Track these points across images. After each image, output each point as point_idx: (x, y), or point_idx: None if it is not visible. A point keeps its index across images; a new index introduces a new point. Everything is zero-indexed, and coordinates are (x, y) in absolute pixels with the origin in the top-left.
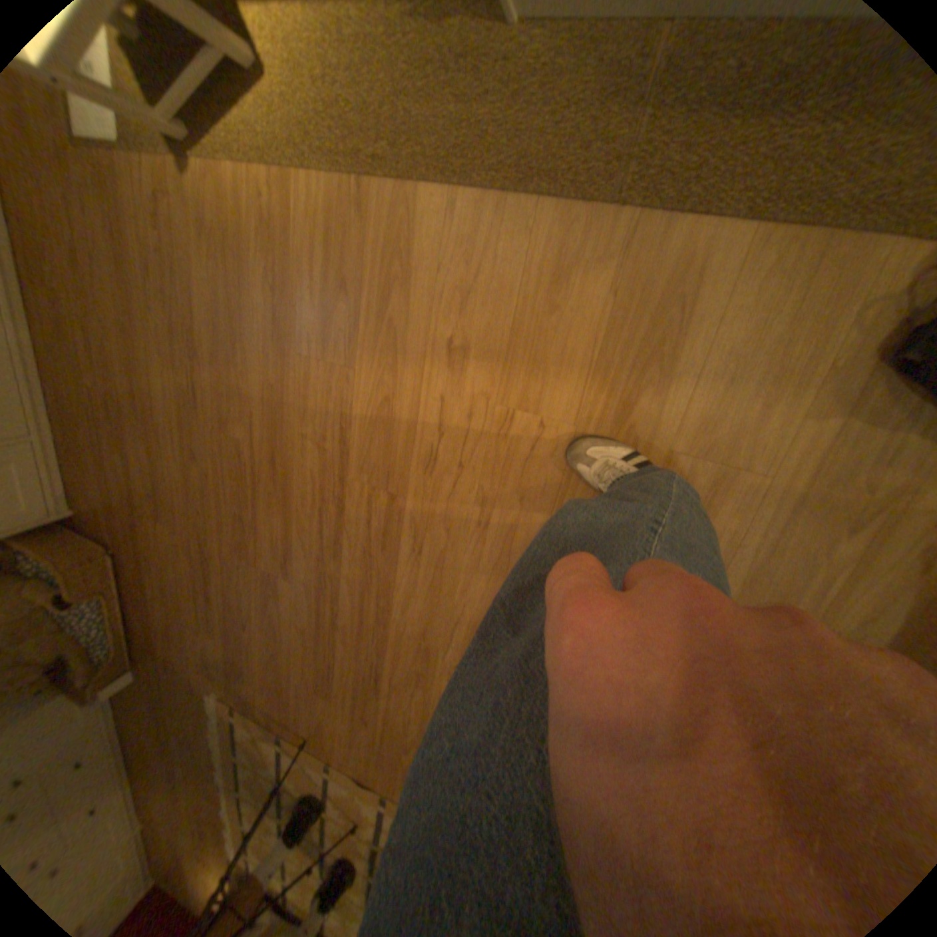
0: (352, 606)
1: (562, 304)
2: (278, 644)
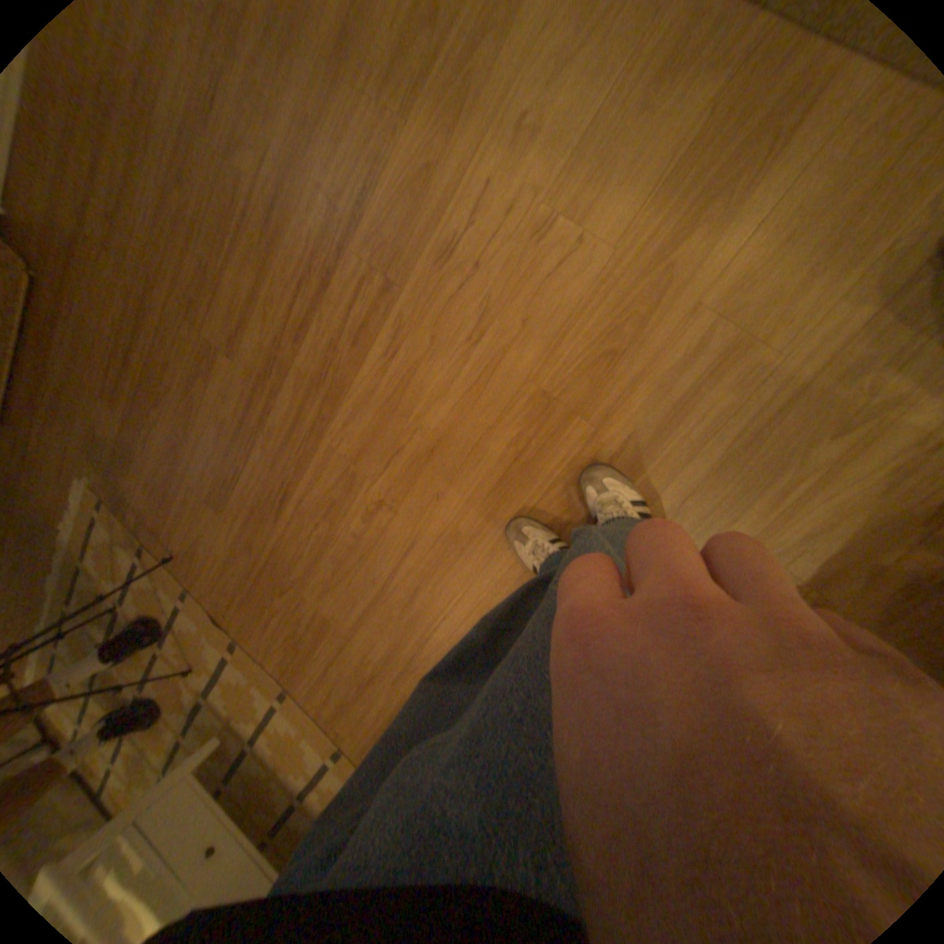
0: (291, 408)
1: (654, 110)
2: (188, 435)
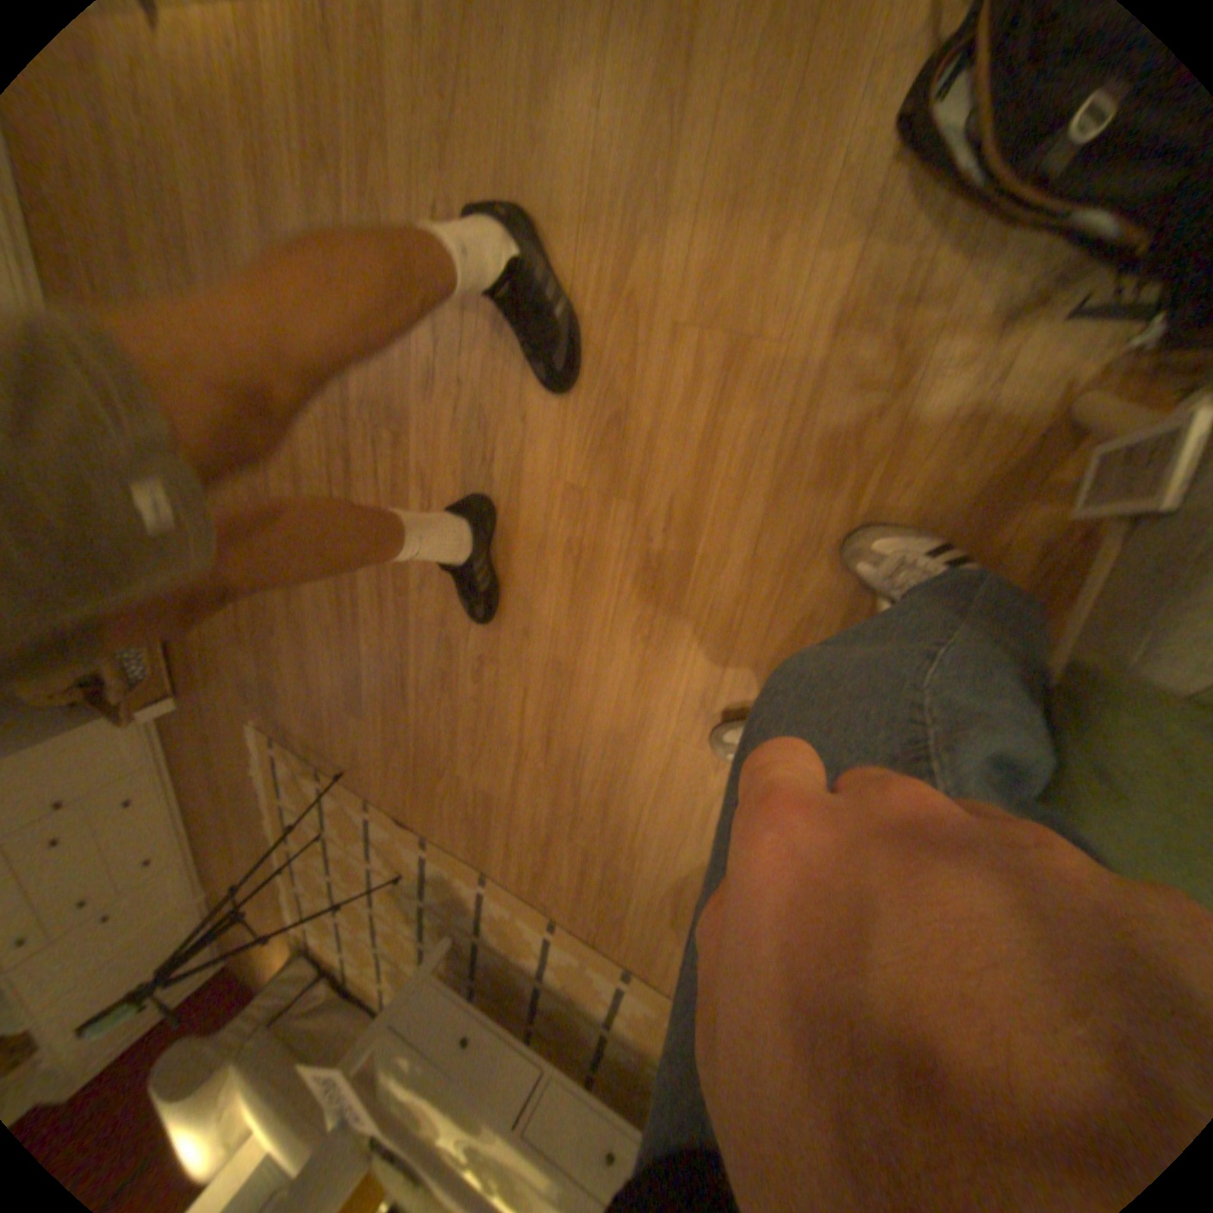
0: (370, 591)
1: (542, 134)
2: (305, 649)
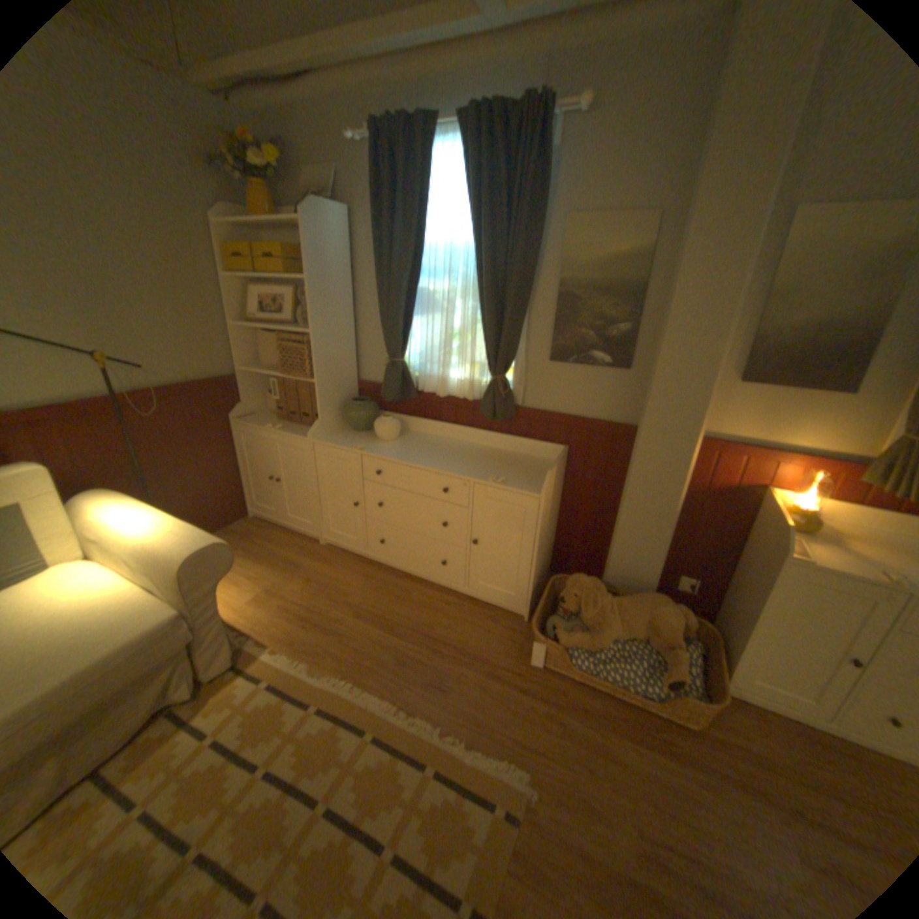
0: None
1: None
2: None
